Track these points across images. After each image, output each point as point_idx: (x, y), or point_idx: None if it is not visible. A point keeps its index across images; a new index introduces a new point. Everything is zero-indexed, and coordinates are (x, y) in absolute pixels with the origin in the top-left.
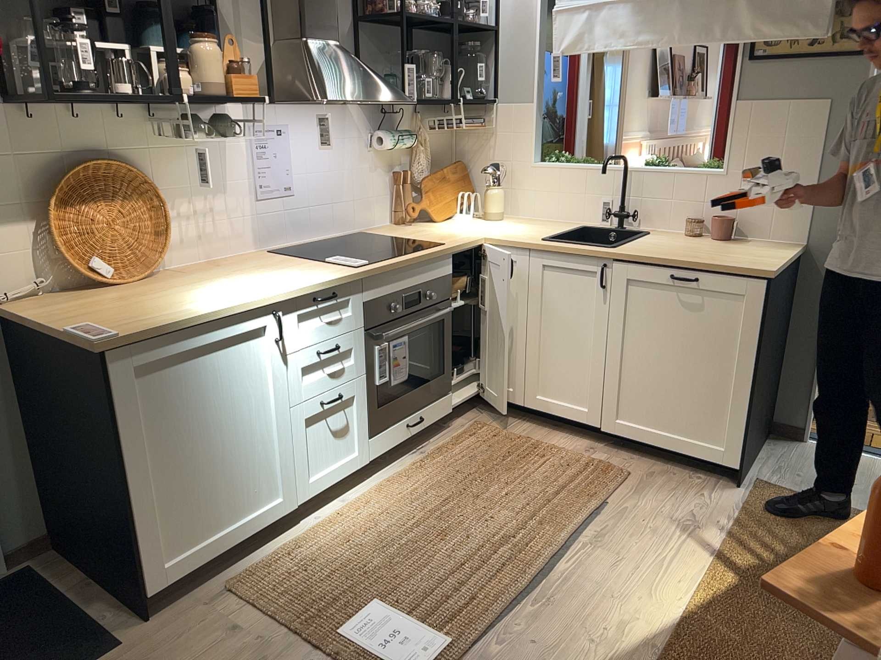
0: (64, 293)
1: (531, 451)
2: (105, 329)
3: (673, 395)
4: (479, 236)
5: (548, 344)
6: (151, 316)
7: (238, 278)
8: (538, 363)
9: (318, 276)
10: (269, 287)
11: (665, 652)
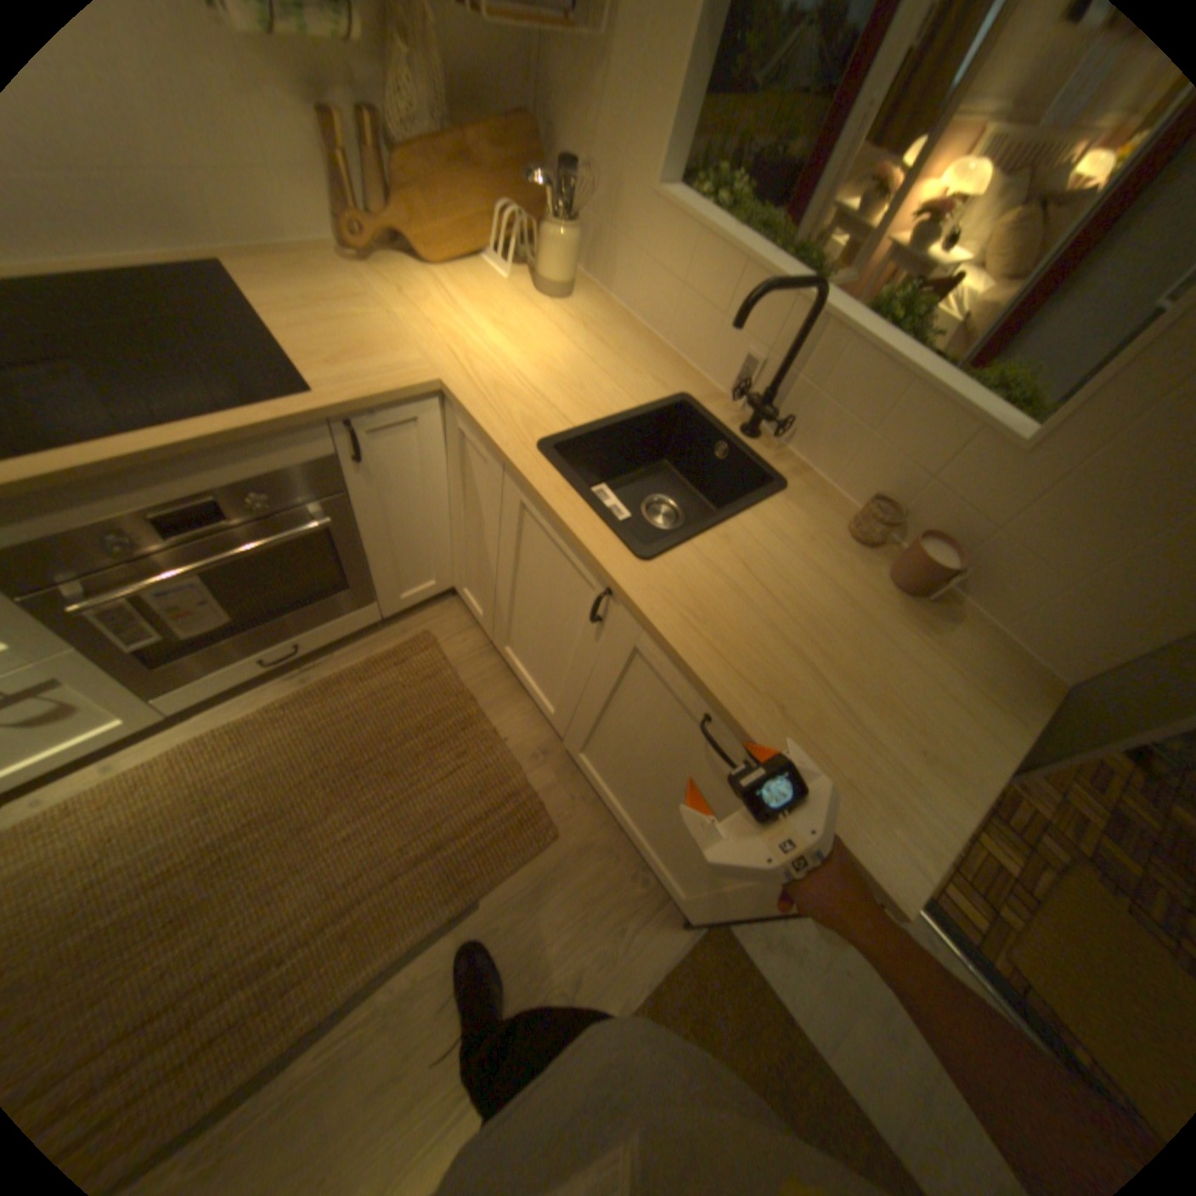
0: None
1: (450, 735)
2: None
3: (649, 807)
4: (432, 372)
5: (520, 609)
6: None
7: None
8: (507, 617)
9: None
10: None
11: None
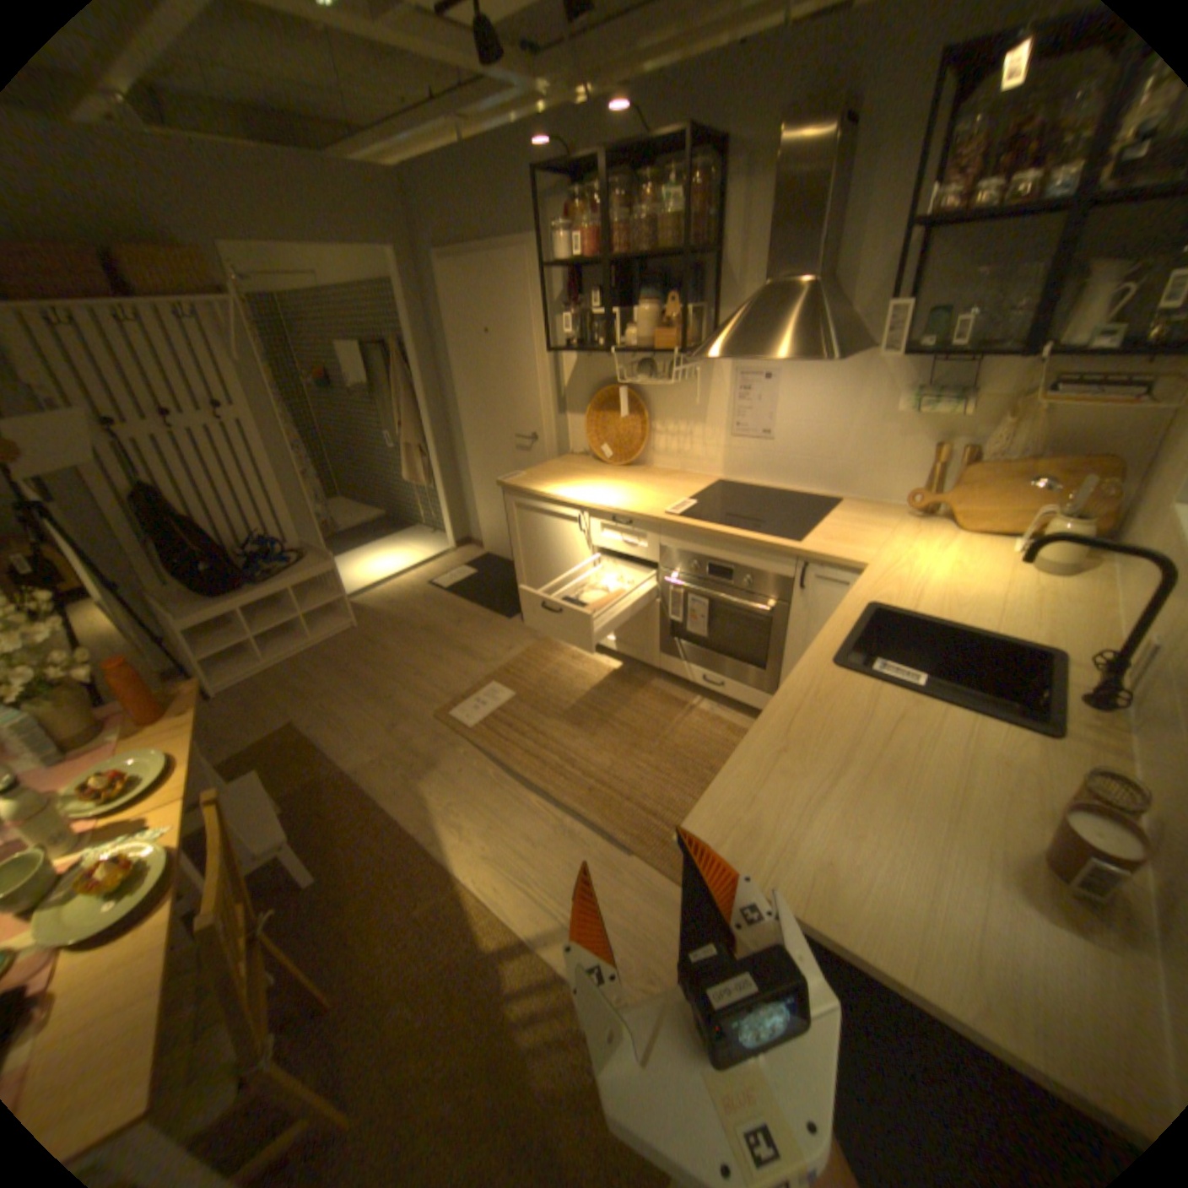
0: (593, 459)
1: None
2: (511, 479)
3: None
4: (869, 560)
5: None
6: (538, 483)
7: (629, 486)
8: None
9: (631, 506)
10: (600, 497)
11: (421, 849)
